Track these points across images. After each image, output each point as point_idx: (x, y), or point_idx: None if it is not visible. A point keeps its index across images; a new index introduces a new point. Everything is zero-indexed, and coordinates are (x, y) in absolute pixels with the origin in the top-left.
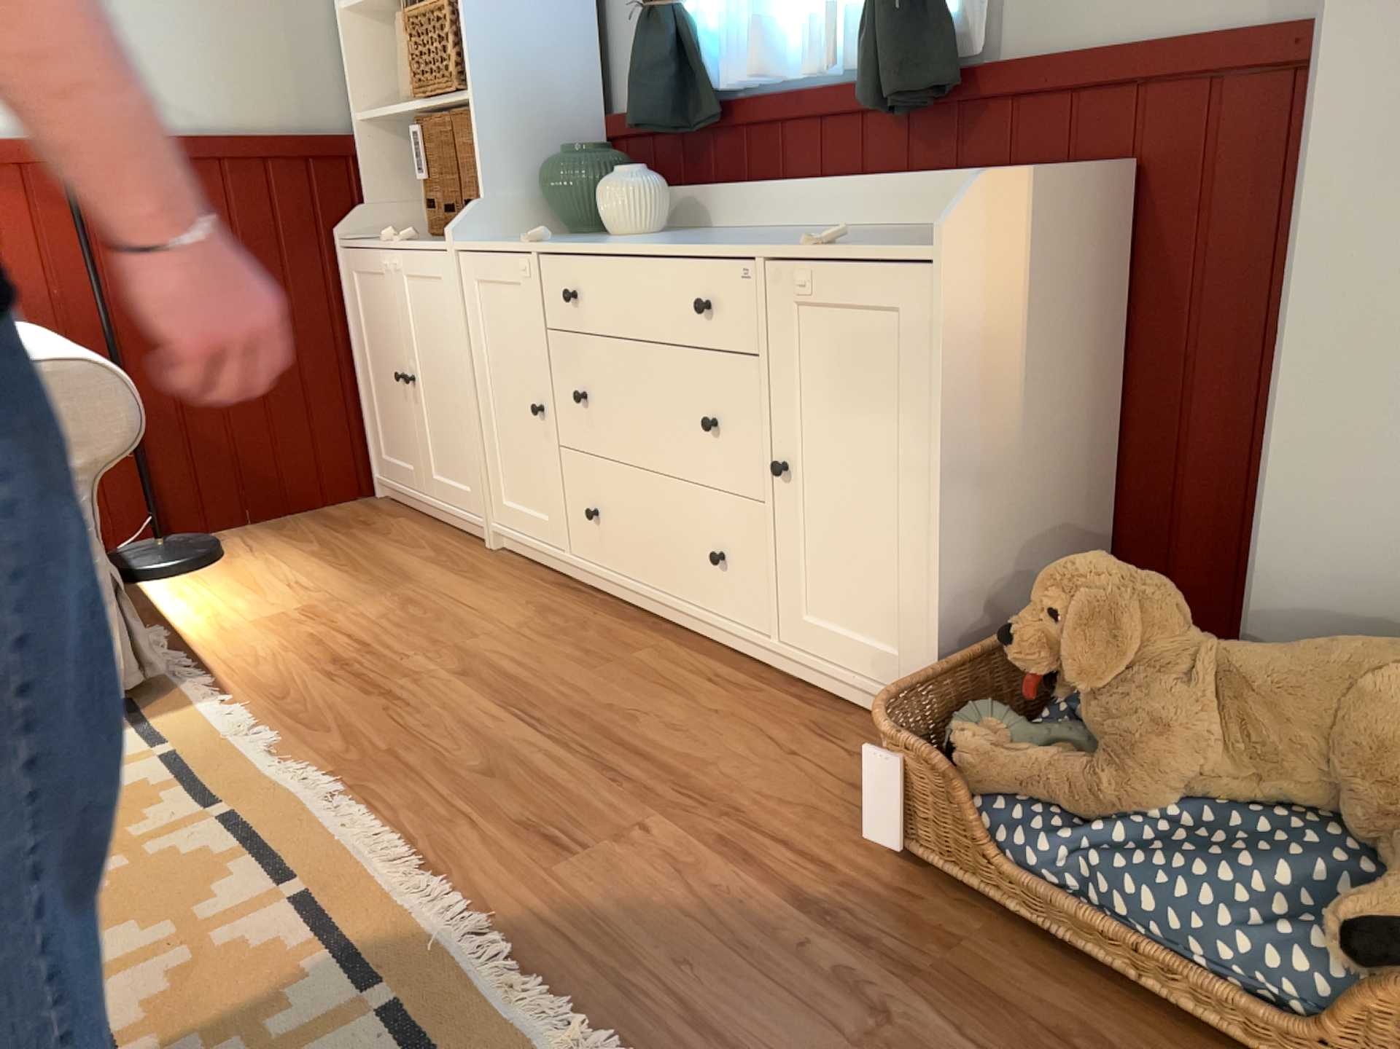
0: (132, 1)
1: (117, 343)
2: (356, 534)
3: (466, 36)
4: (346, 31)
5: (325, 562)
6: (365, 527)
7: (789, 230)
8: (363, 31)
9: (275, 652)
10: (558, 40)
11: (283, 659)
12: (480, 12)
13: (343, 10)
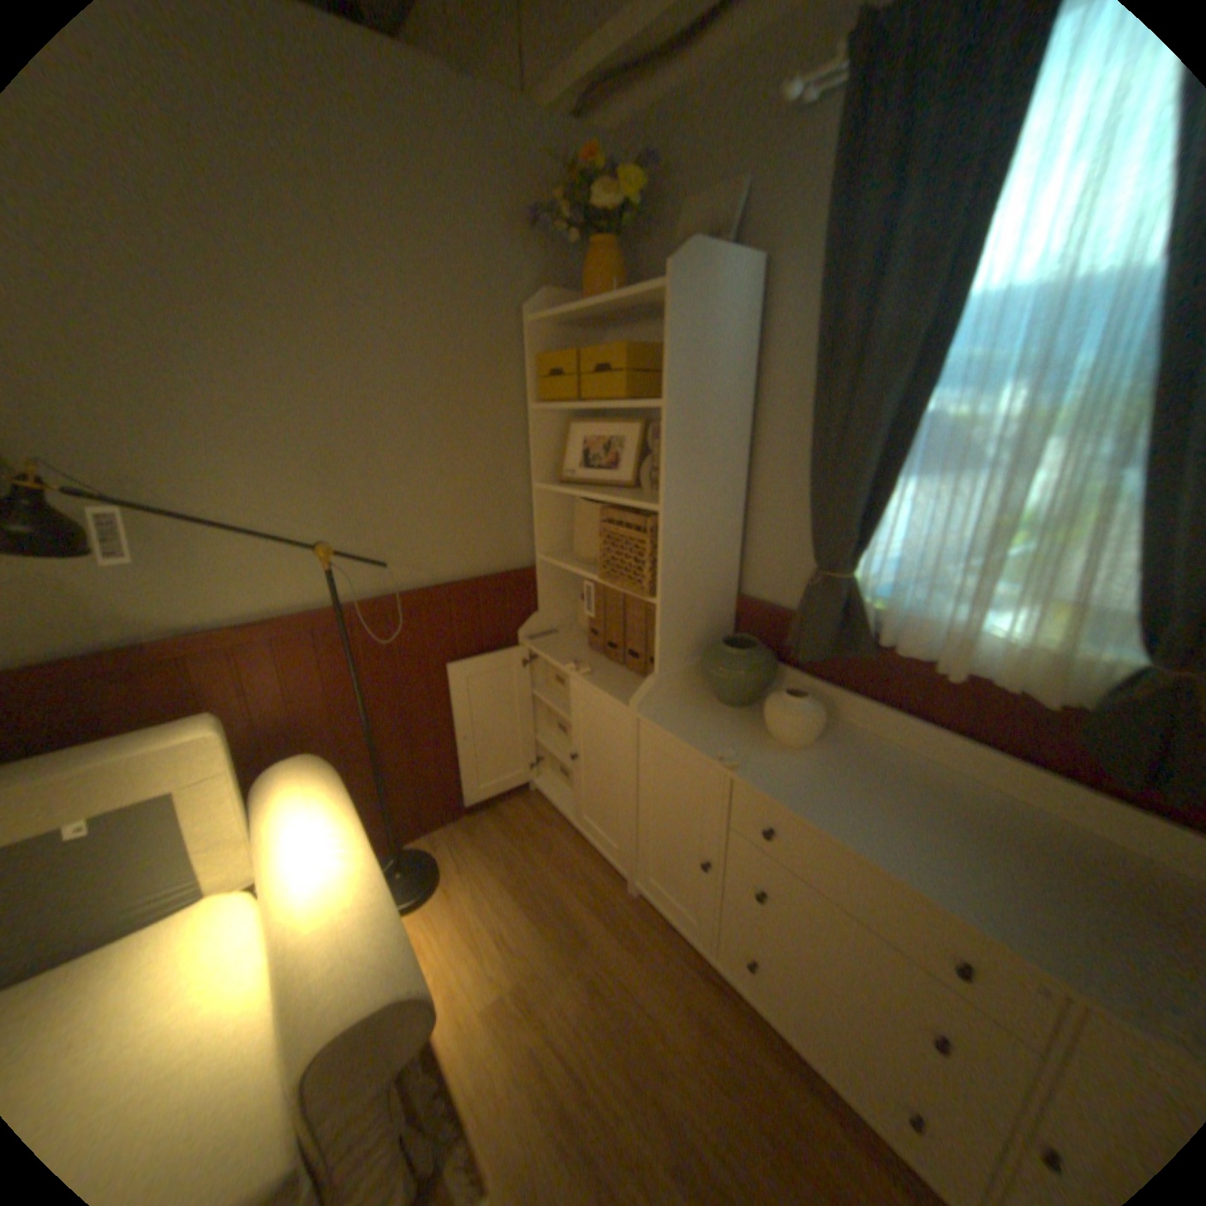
0: (395, 495)
1: (371, 731)
2: (528, 852)
3: (663, 562)
4: (539, 497)
5: (515, 901)
6: (532, 838)
7: (958, 788)
8: (549, 496)
9: (508, 1089)
10: (720, 550)
11: (518, 1108)
12: (674, 544)
13: (538, 483)
